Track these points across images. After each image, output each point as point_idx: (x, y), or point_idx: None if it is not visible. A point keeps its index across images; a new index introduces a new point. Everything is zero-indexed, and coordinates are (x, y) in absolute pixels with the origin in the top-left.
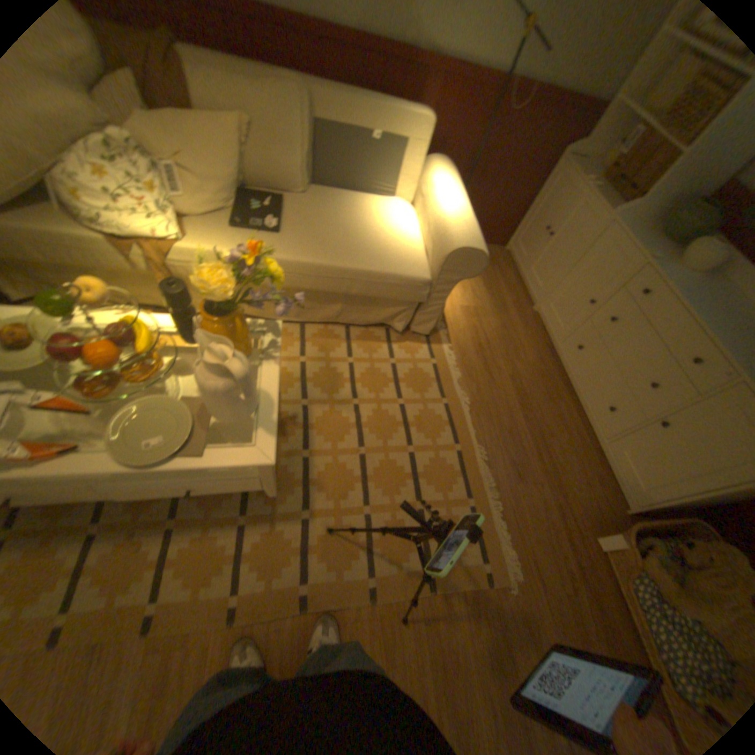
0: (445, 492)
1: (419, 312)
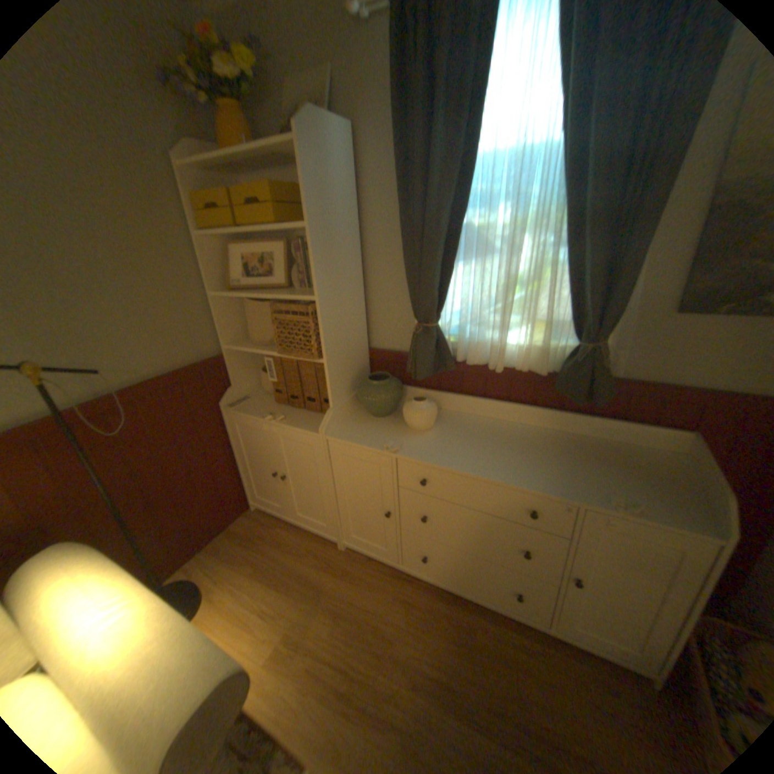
0: None
1: None
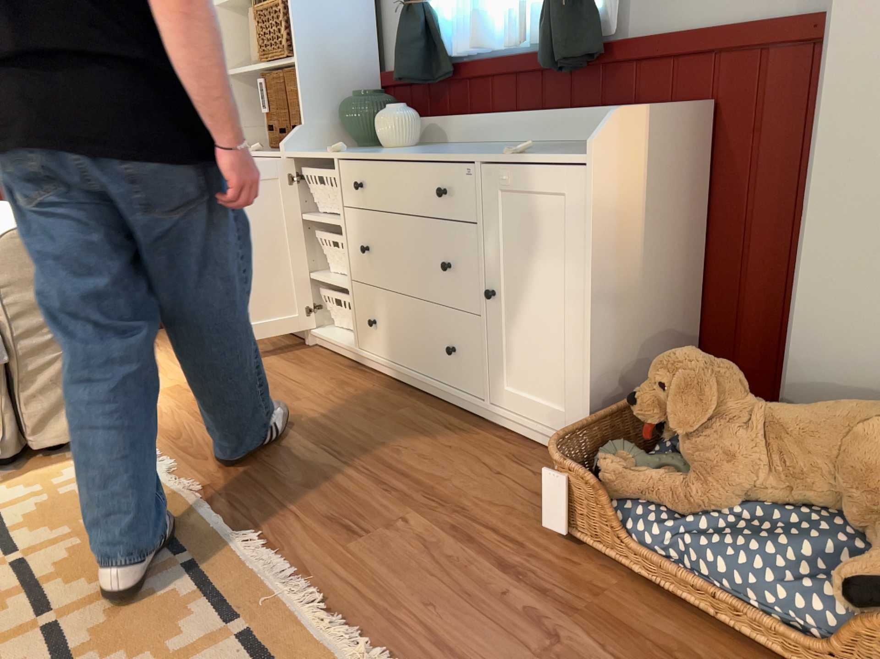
0: (159, 642)
1: (21, 395)
